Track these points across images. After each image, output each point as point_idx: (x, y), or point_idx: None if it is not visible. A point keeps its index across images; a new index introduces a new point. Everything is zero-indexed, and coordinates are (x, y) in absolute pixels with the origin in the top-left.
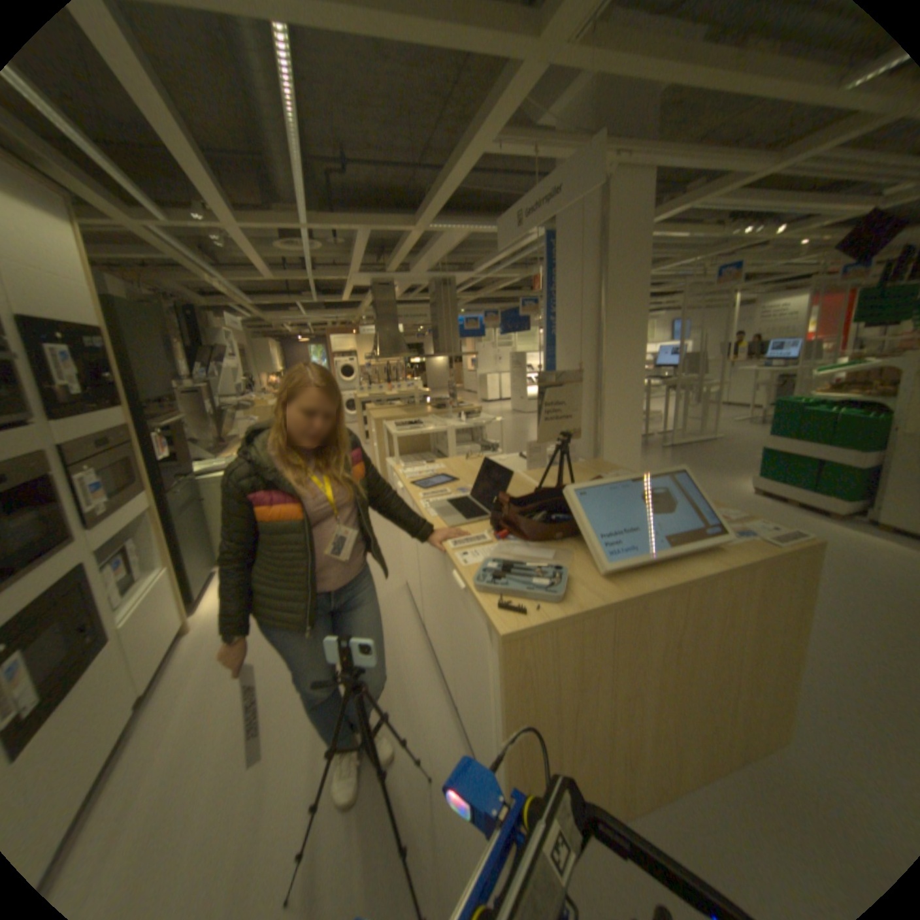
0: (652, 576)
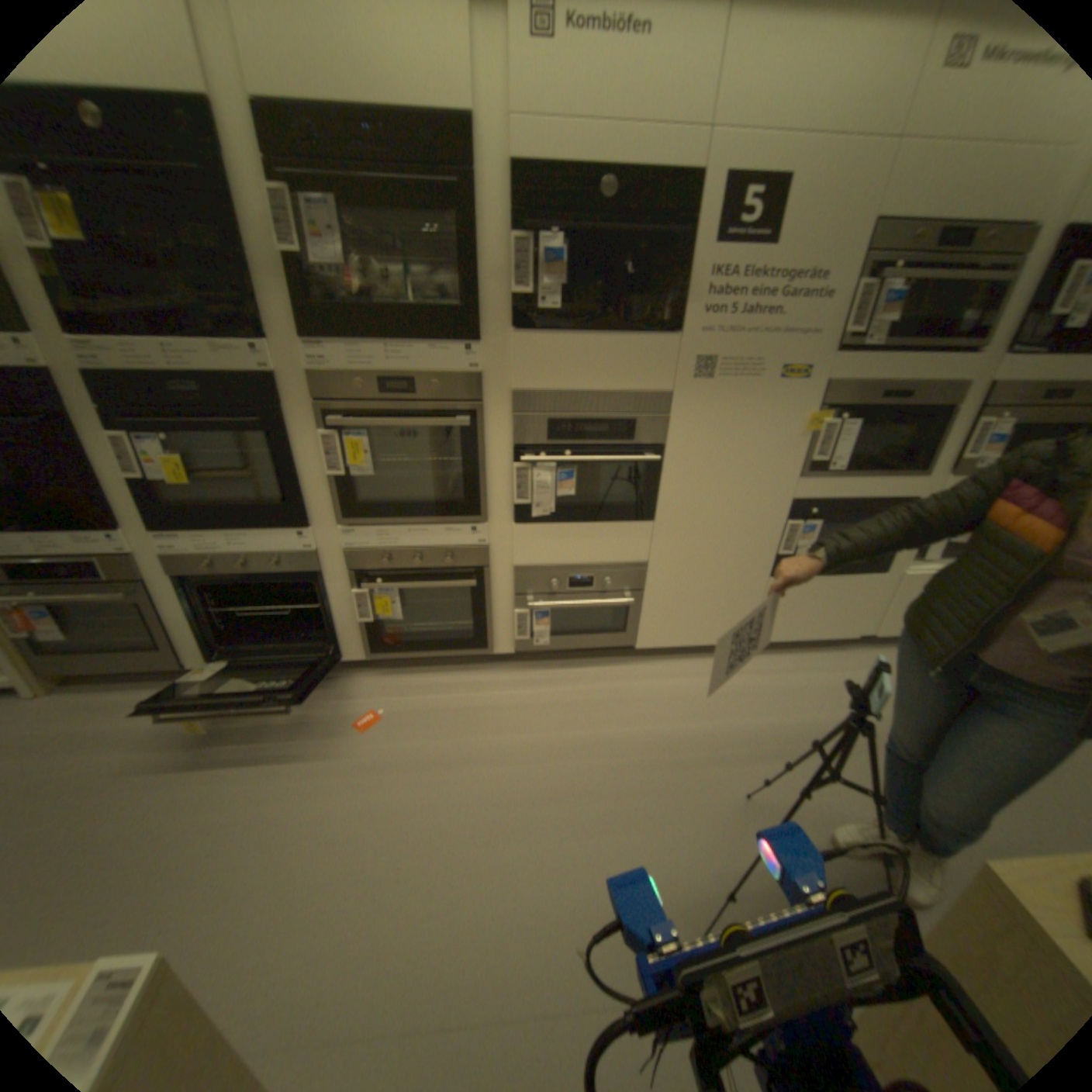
0: None
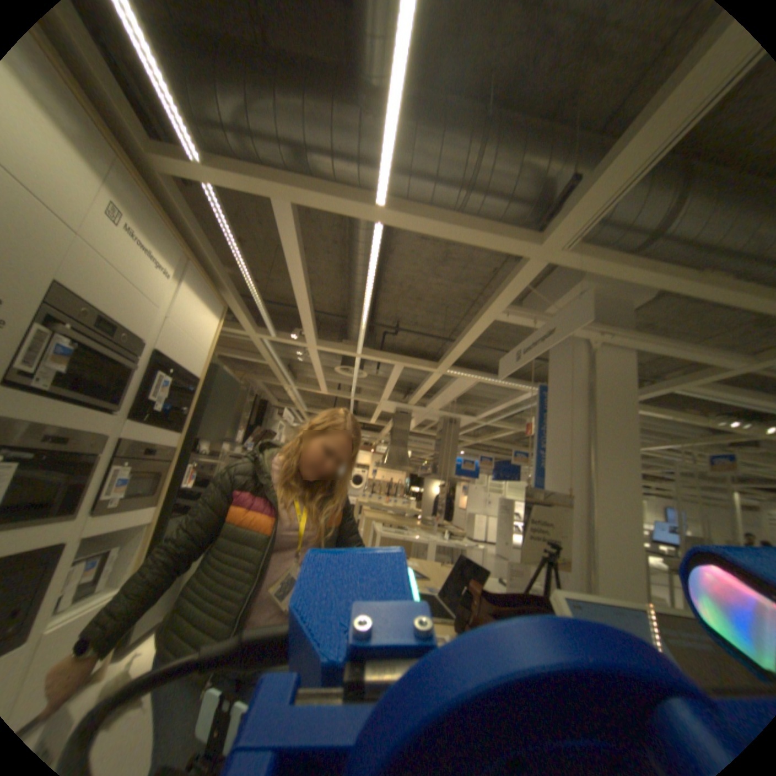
0: None
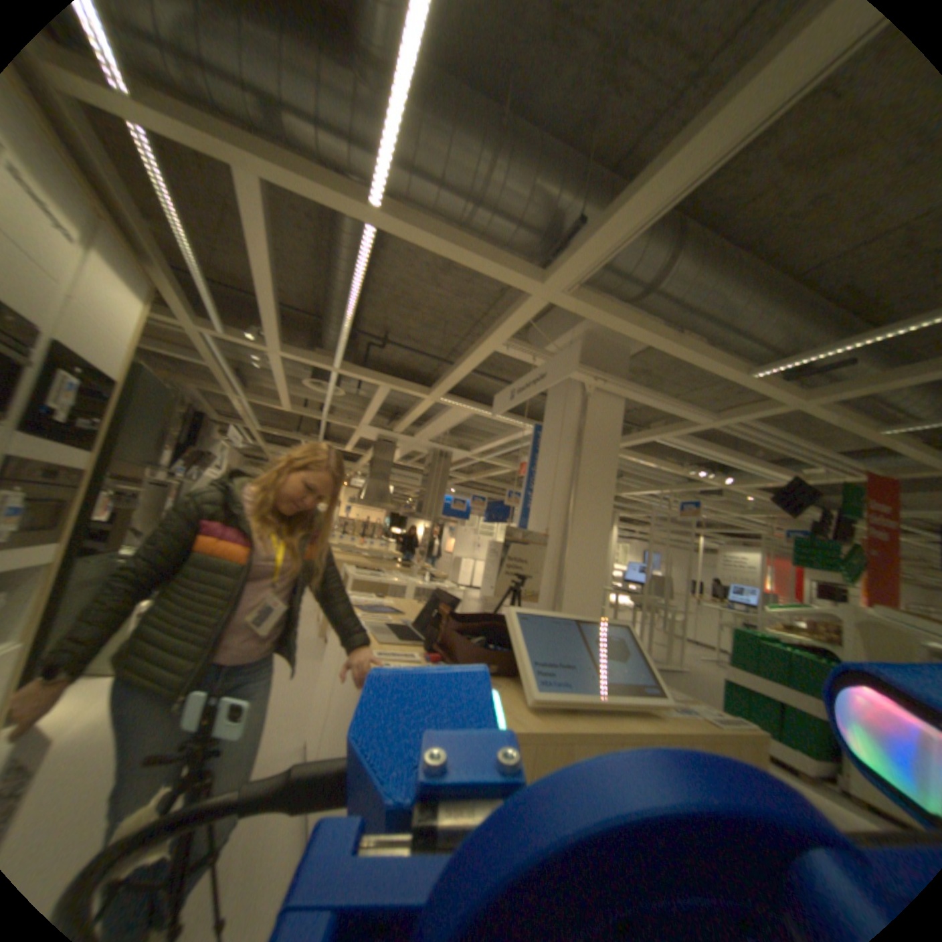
0: (586, 722)
